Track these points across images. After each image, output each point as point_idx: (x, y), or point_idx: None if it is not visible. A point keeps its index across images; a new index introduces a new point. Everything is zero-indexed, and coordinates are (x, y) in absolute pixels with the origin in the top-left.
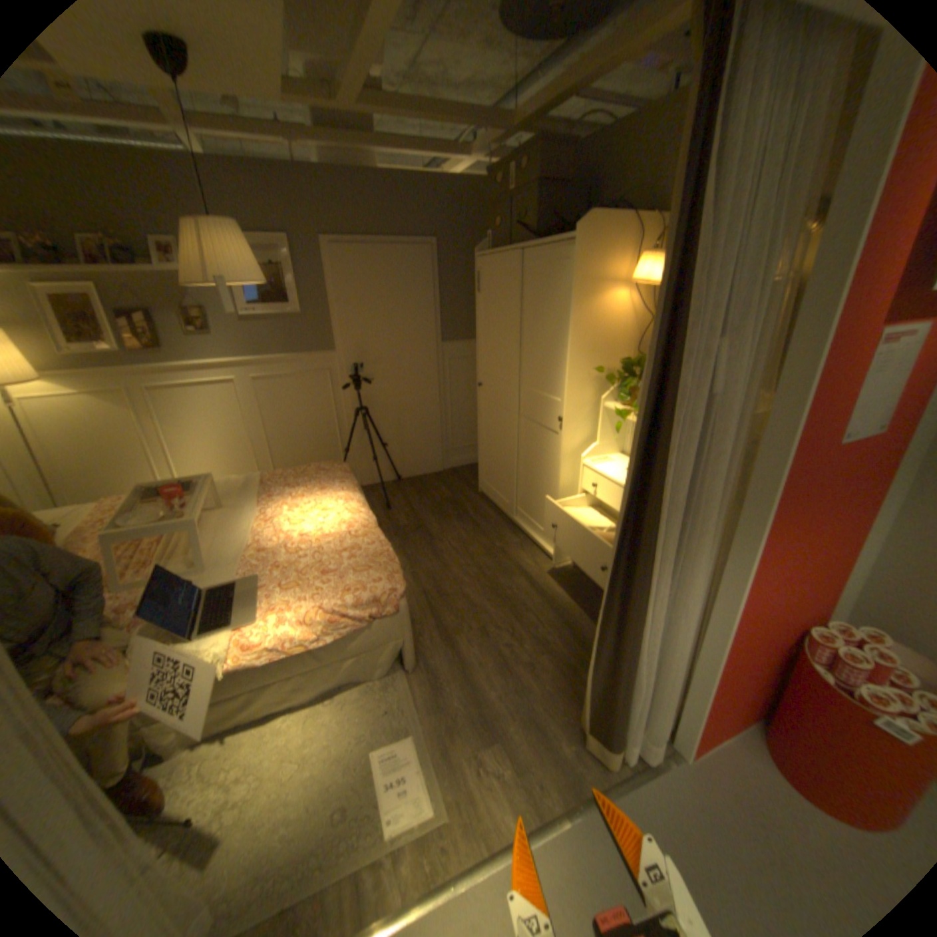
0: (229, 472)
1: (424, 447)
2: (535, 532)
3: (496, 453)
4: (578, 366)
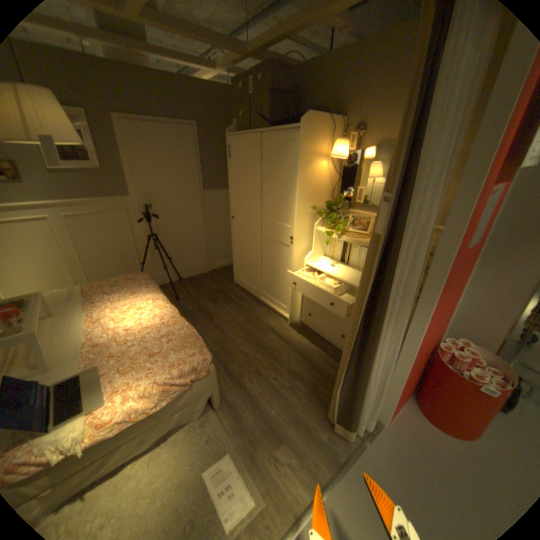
0: (49, 287)
1: (196, 258)
2: (275, 305)
3: (246, 259)
4: (302, 206)
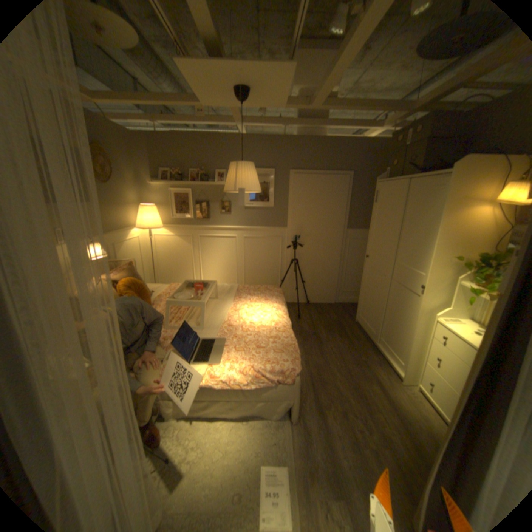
0: (224, 281)
1: (326, 287)
2: (391, 358)
3: (371, 300)
4: (443, 254)
